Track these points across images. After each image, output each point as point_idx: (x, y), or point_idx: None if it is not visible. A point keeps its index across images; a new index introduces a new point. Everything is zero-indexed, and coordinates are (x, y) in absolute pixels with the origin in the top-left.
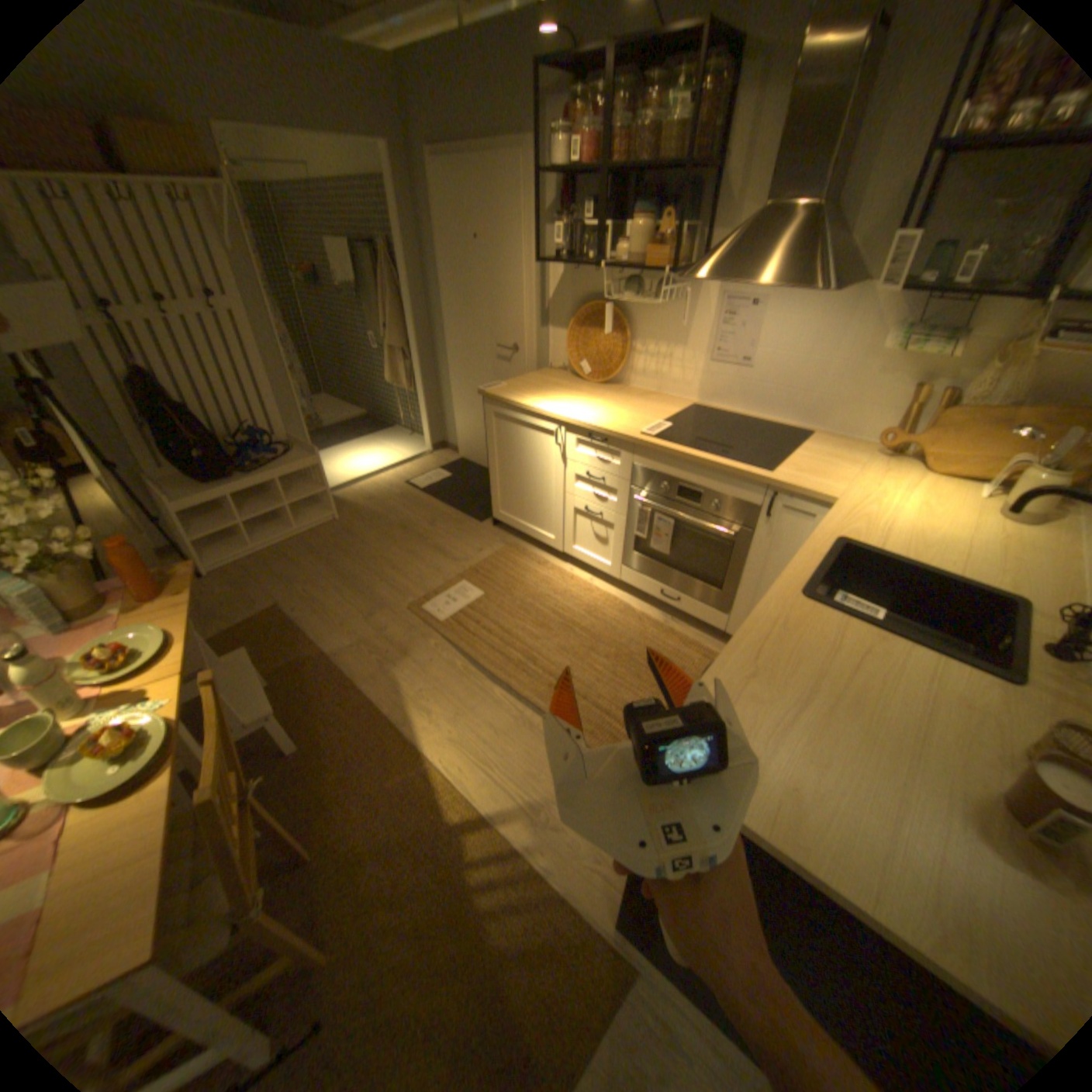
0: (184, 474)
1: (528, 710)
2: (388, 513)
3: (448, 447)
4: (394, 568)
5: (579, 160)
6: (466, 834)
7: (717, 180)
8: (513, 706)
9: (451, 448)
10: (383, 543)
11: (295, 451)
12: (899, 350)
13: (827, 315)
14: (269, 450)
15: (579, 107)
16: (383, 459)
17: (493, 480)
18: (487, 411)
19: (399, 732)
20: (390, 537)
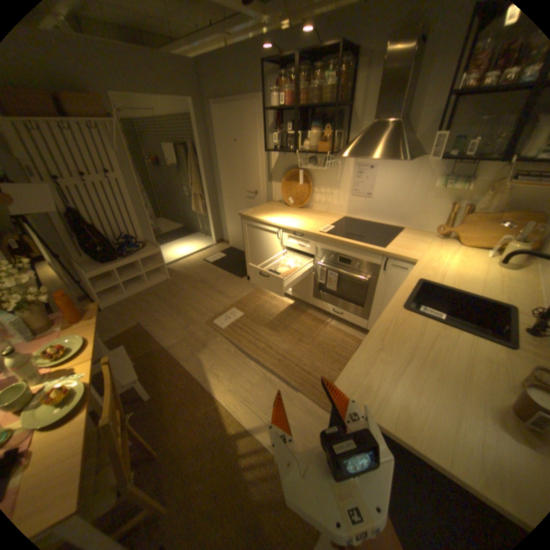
0: (92, 259)
1: (268, 373)
2: (194, 275)
3: (224, 241)
4: (198, 303)
5: (283, 104)
6: (238, 440)
7: (349, 111)
8: (260, 371)
9: (225, 242)
10: (192, 290)
11: (148, 246)
12: (442, 187)
13: (406, 172)
14: (135, 246)
15: (282, 80)
16: (192, 248)
17: (246, 257)
18: (243, 223)
19: (202, 387)
20: (195, 287)
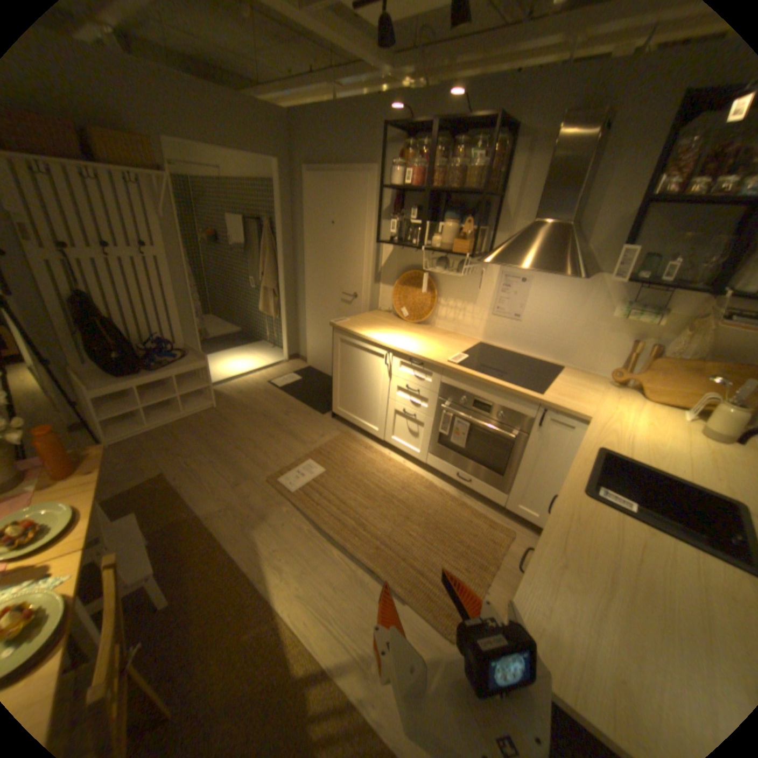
0: (102, 370)
1: (360, 570)
2: (254, 405)
3: (299, 358)
4: (256, 448)
5: (408, 183)
6: (309, 688)
7: (499, 203)
8: (348, 566)
9: (301, 359)
10: (249, 427)
11: (190, 357)
12: (623, 318)
13: (572, 292)
14: (170, 355)
15: (409, 152)
16: (252, 364)
17: (334, 385)
18: (335, 337)
19: (255, 589)
20: (254, 423)
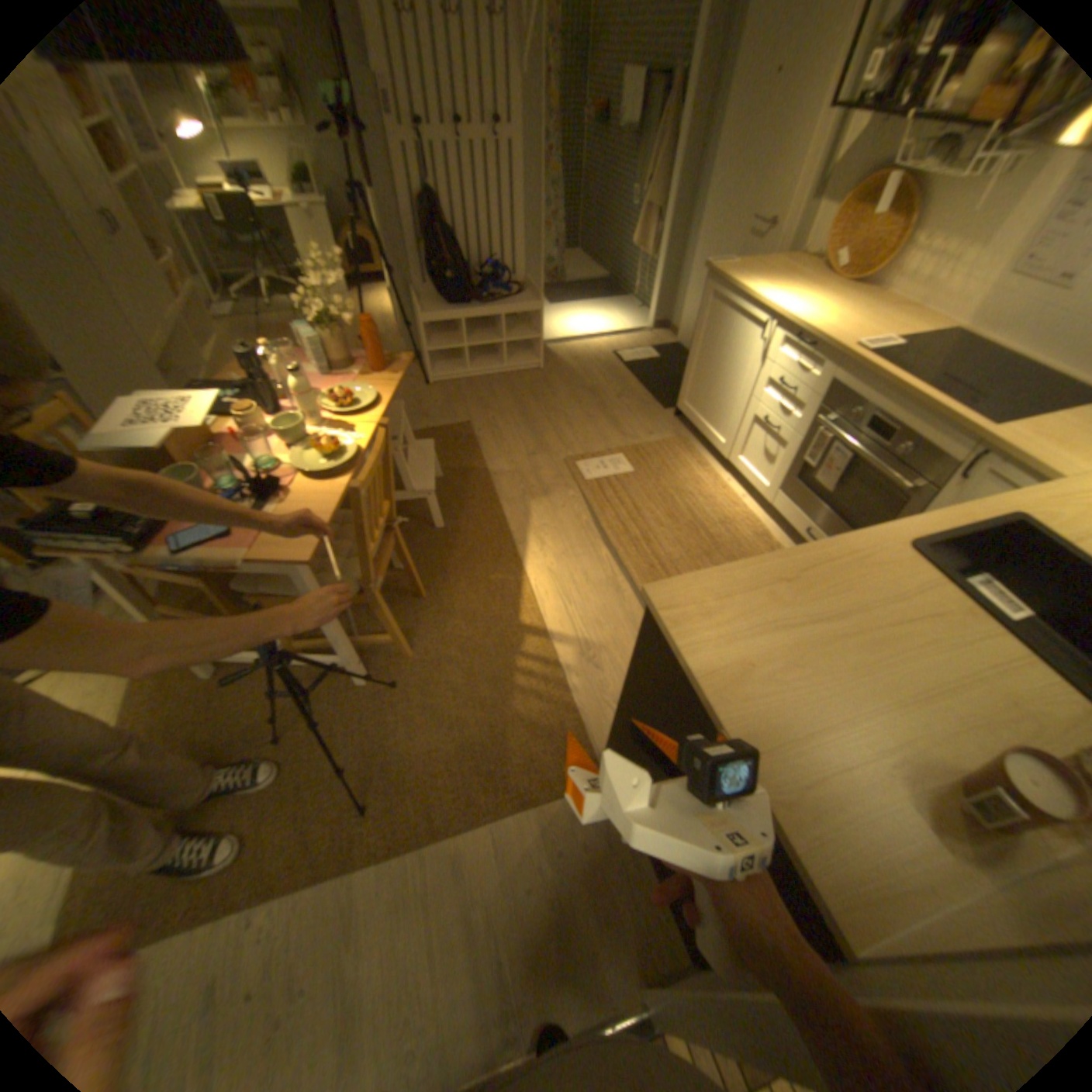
0: (439, 294)
1: (622, 577)
2: (585, 377)
3: (669, 328)
4: (568, 425)
5: None
6: (529, 636)
7: None
8: (610, 569)
9: (671, 331)
10: (569, 401)
11: (526, 295)
12: None
13: None
14: (506, 289)
15: None
16: (604, 326)
17: (689, 368)
18: (708, 289)
19: (515, 548)
20: (577, 398)
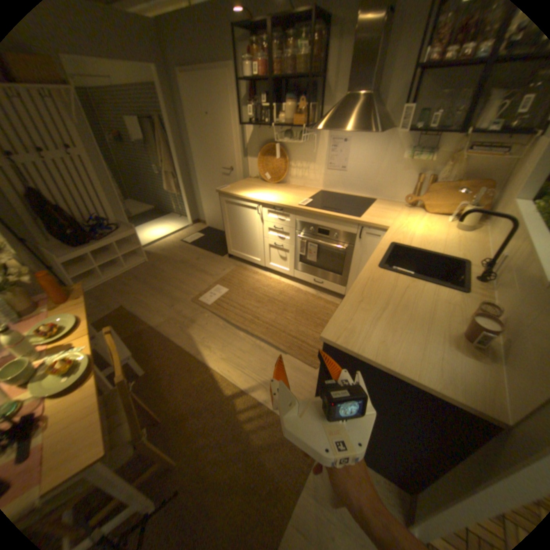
0: (63, 243)
1: (258, 340)
2: (174, 256)
3: (201, 221)
4: (181, 282)
5: (256, 73)
6: (235, 399)
7: (323, 83)
8: (250, 340)
9: (202, 222)
10: (174, 270)
11: (122, 227)
12: (410, 159)
13: (377, 145)
14: (108, 228)
15: (254, 47)
16: (168, 229)
17: (227, 235)
18: (221, 200)
19: (196, 358)
20: (177, 267)
